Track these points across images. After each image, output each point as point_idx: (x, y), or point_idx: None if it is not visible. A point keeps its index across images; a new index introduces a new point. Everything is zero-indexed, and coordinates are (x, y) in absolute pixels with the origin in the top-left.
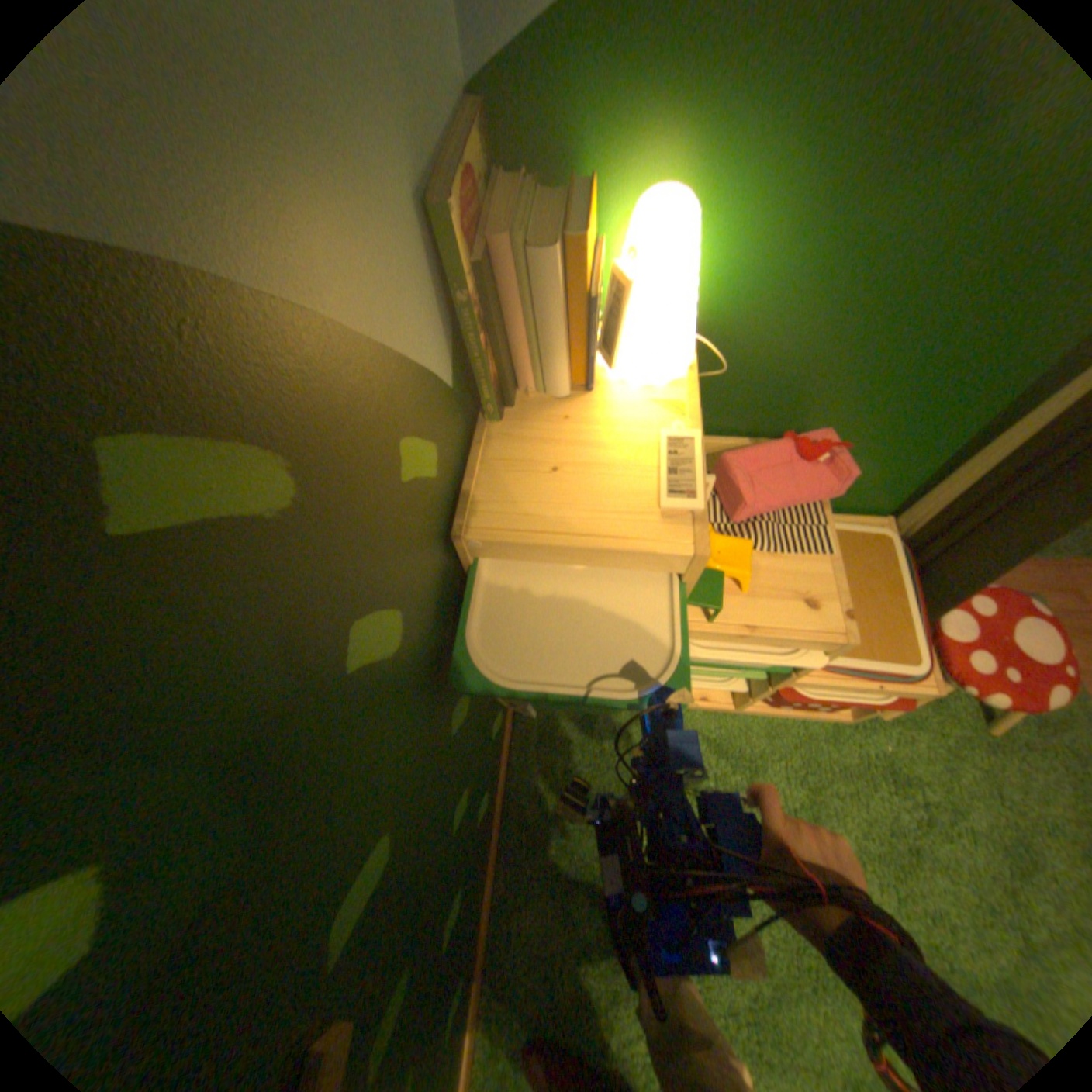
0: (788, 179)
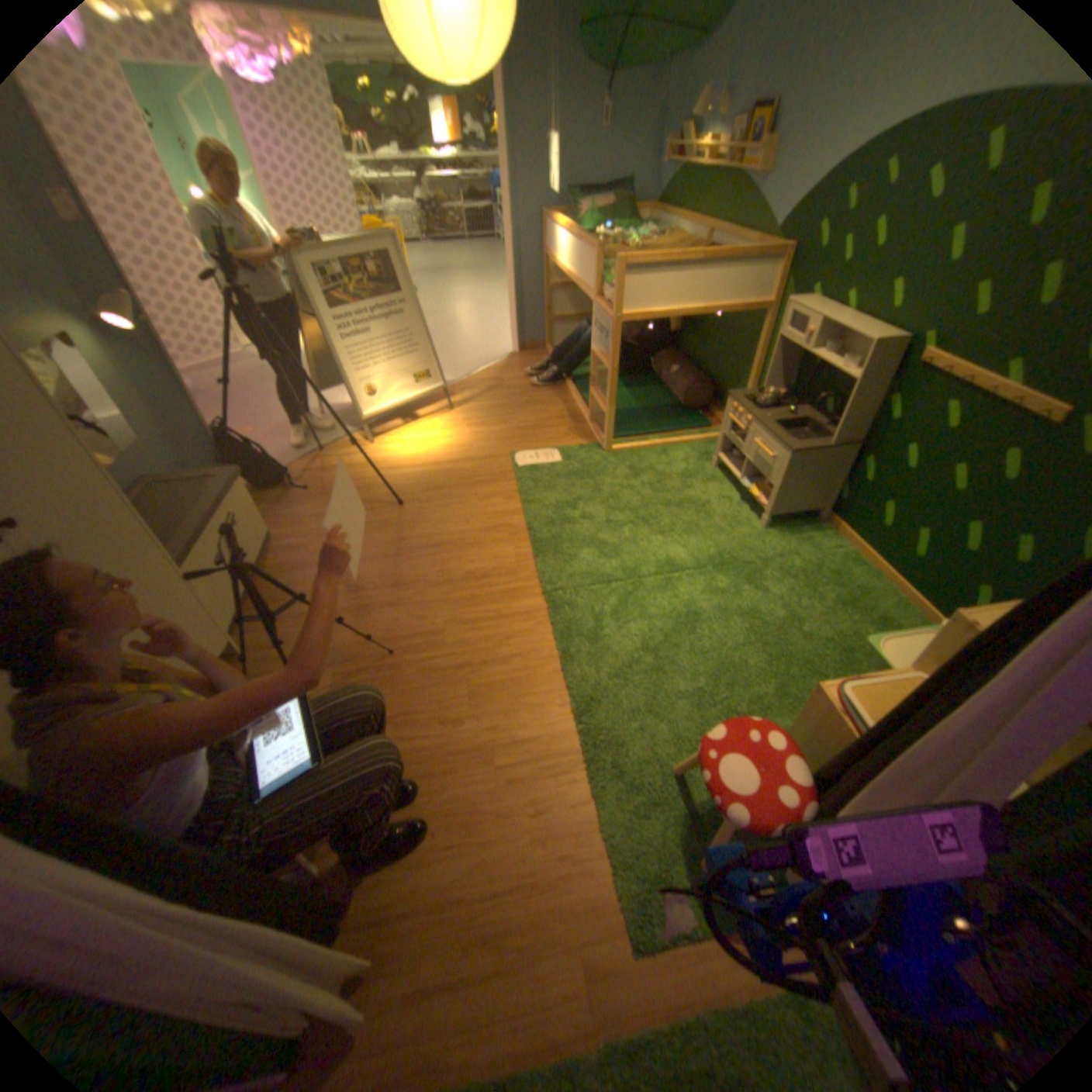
0: None
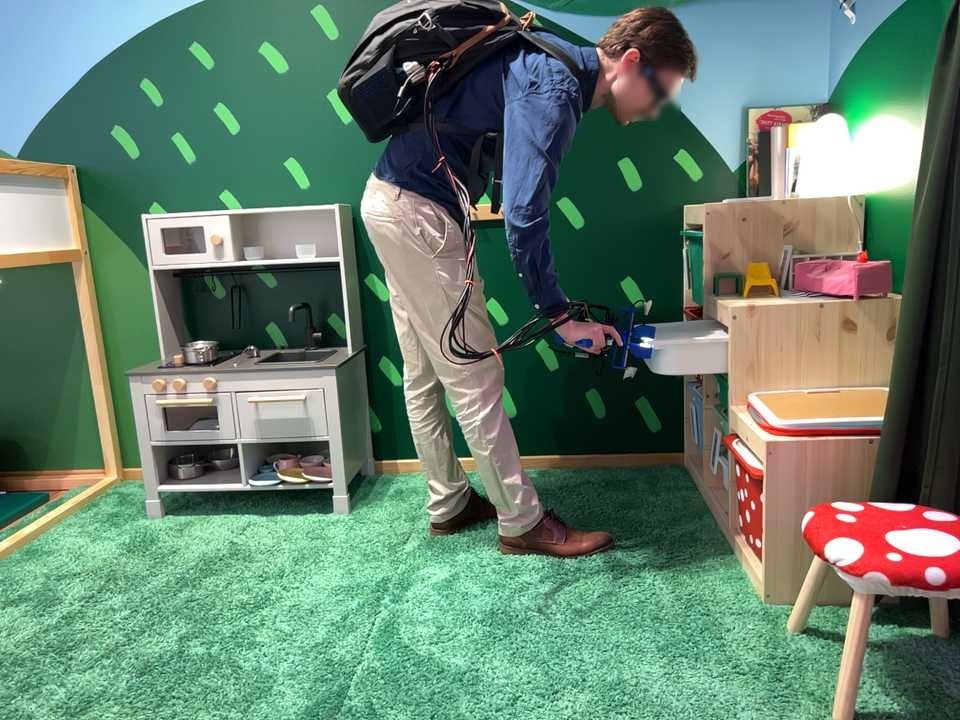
0: (884, 116)
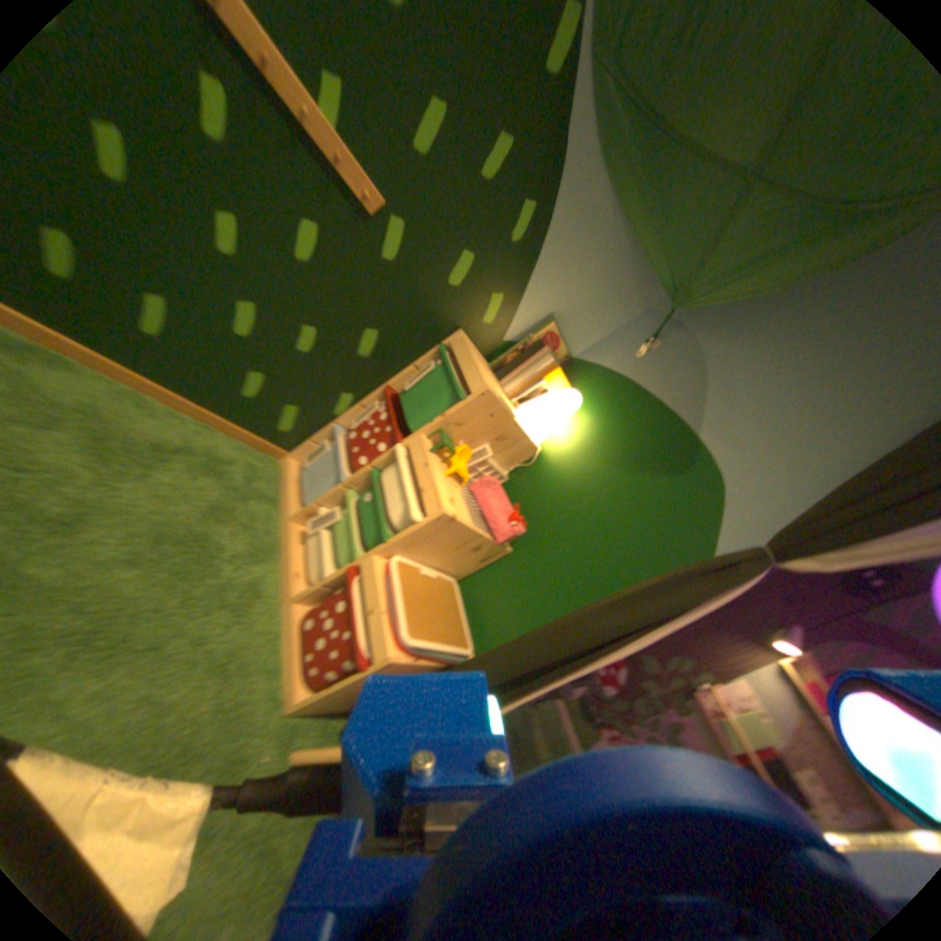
0: (596, 438)
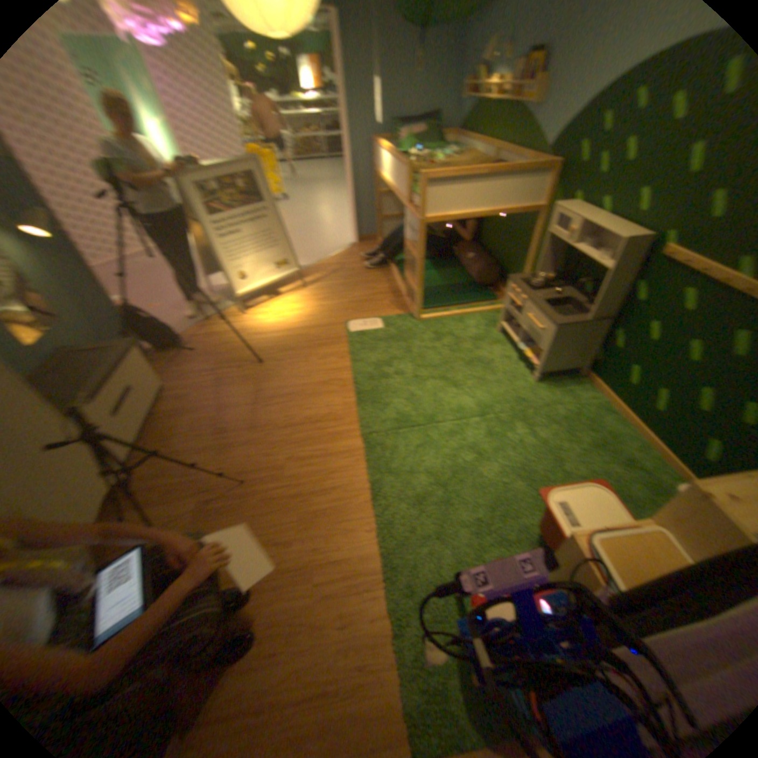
0: None
